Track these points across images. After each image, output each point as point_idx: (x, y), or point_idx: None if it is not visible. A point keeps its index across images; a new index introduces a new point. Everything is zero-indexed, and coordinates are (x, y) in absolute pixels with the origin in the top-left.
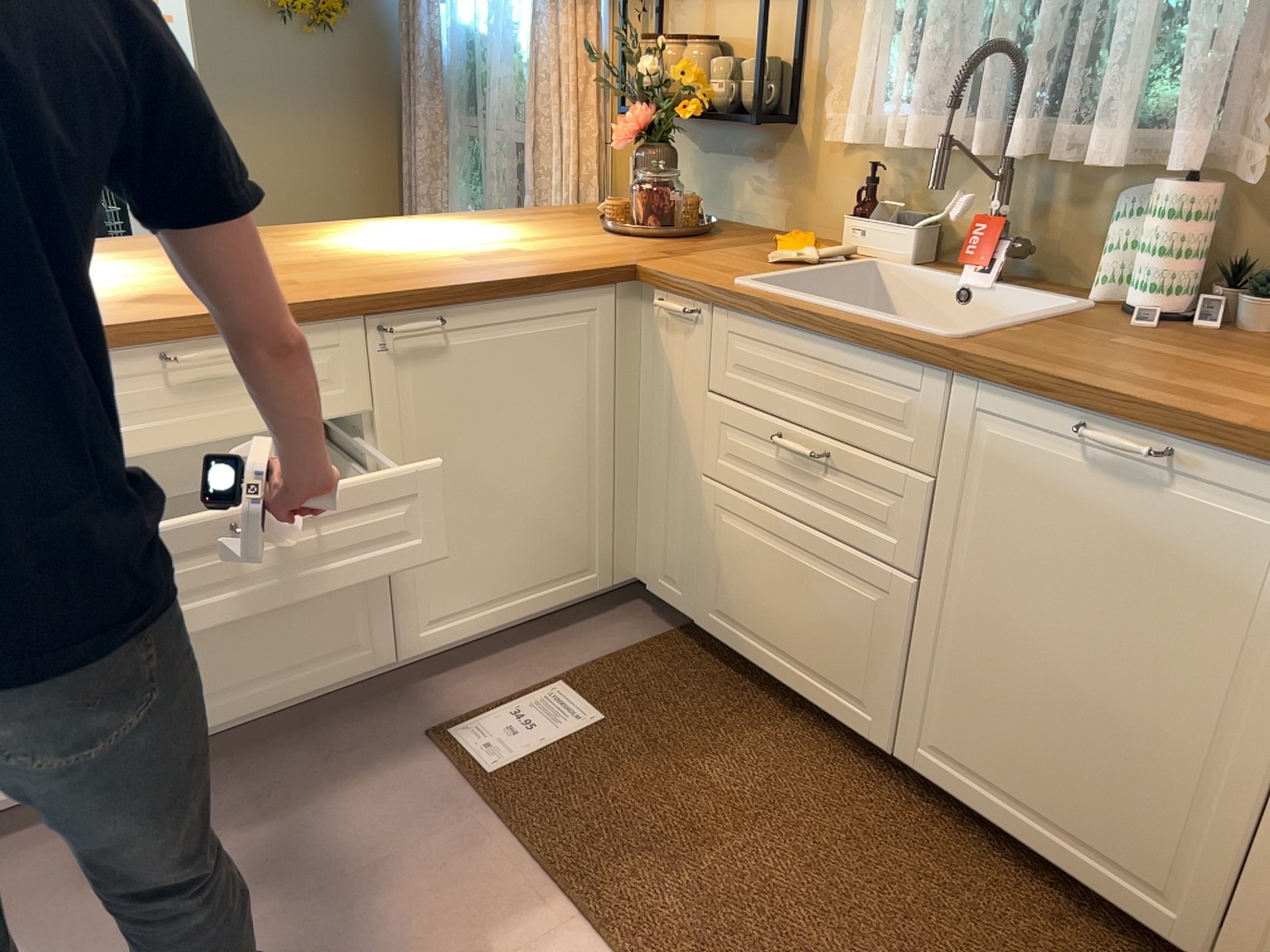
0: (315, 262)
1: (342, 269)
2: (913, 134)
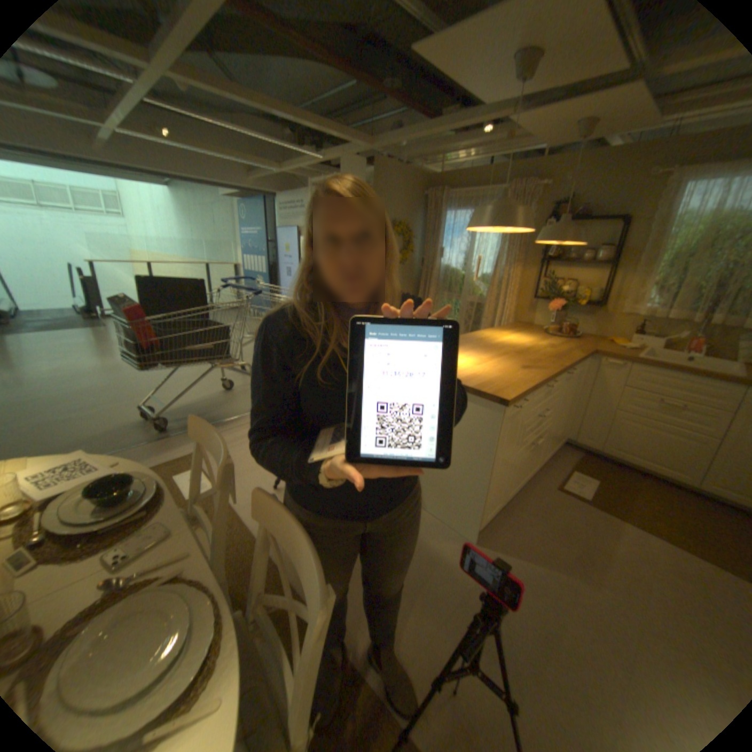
0: (519, 350)
1: (533, 353)
2: (674, 314)
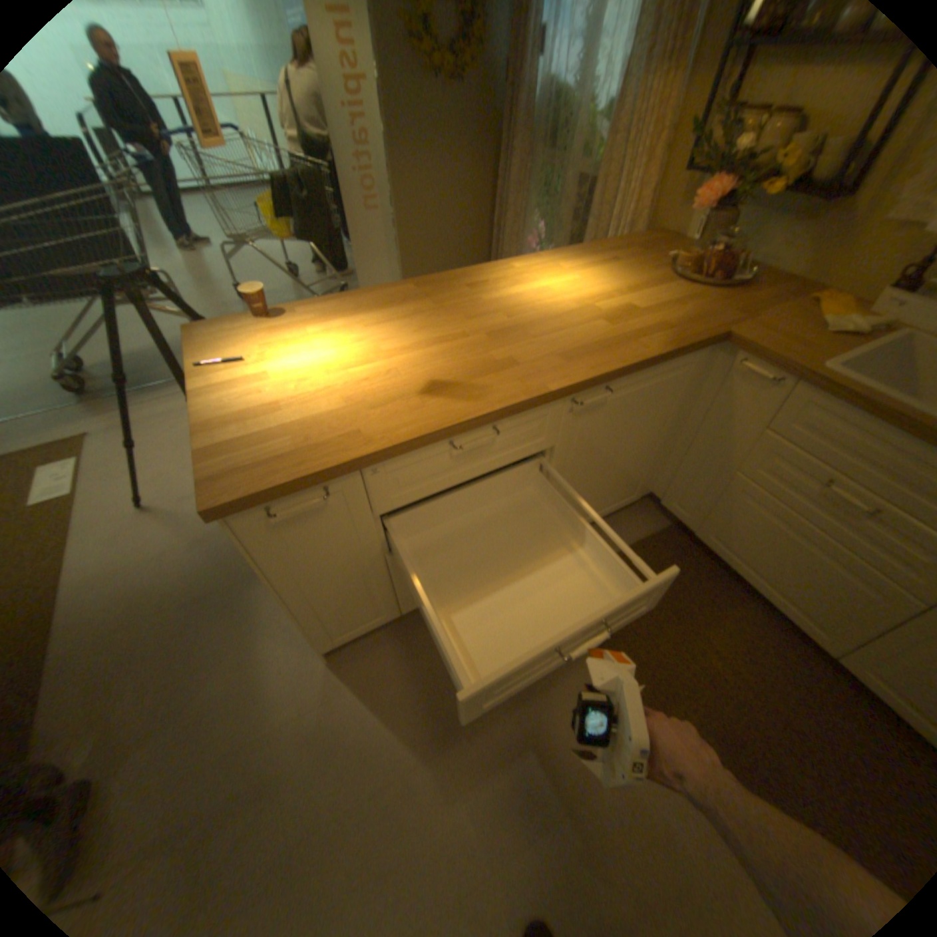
0: (511, 326)
1: (533, 337)
2: None
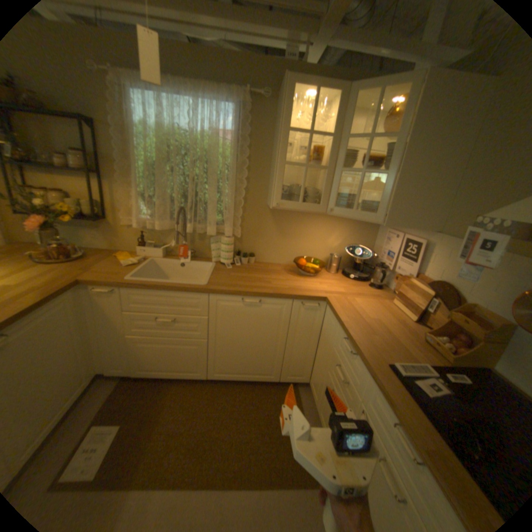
0: None
1: None
2: (158, 226)
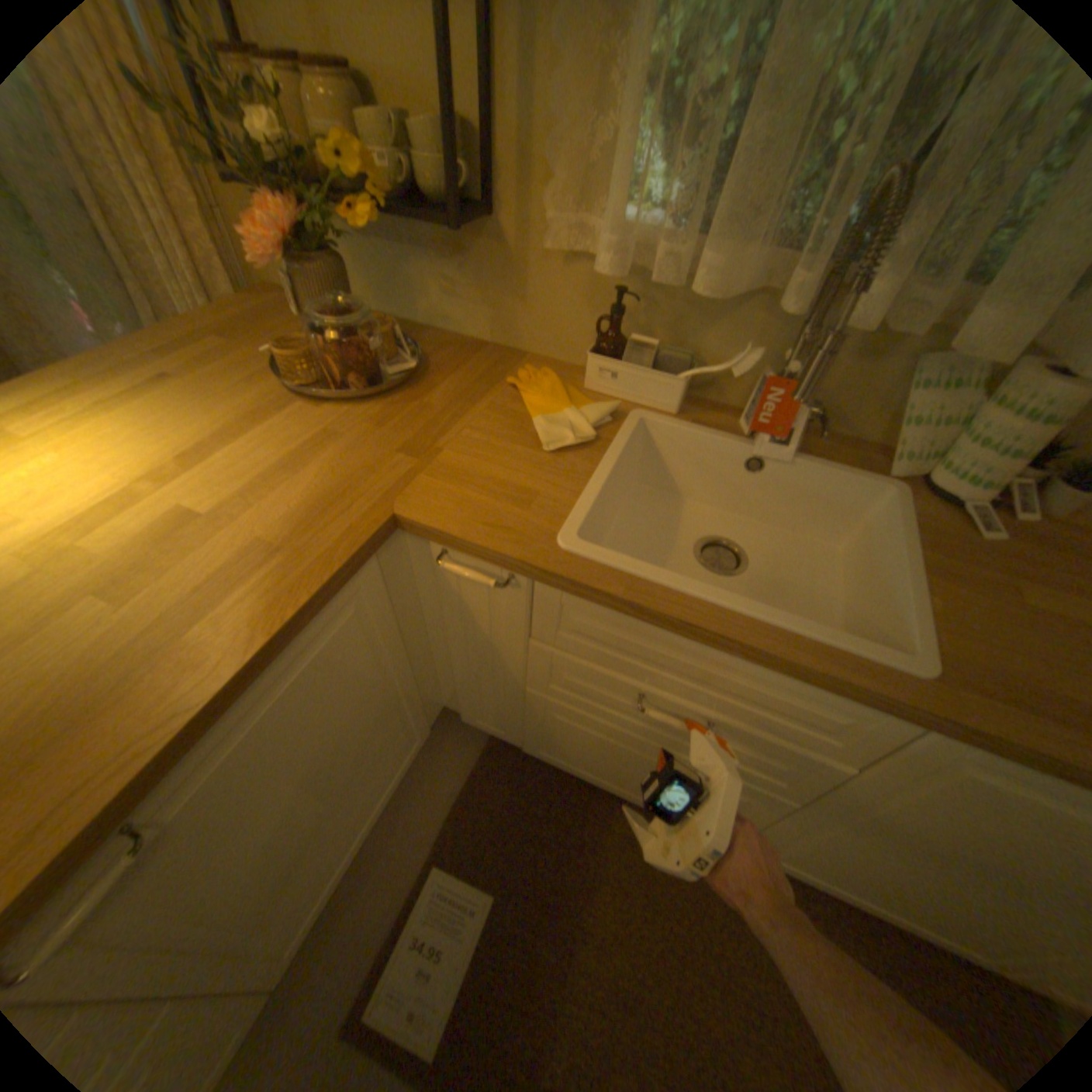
0: None
1: None
2: (717, 274)
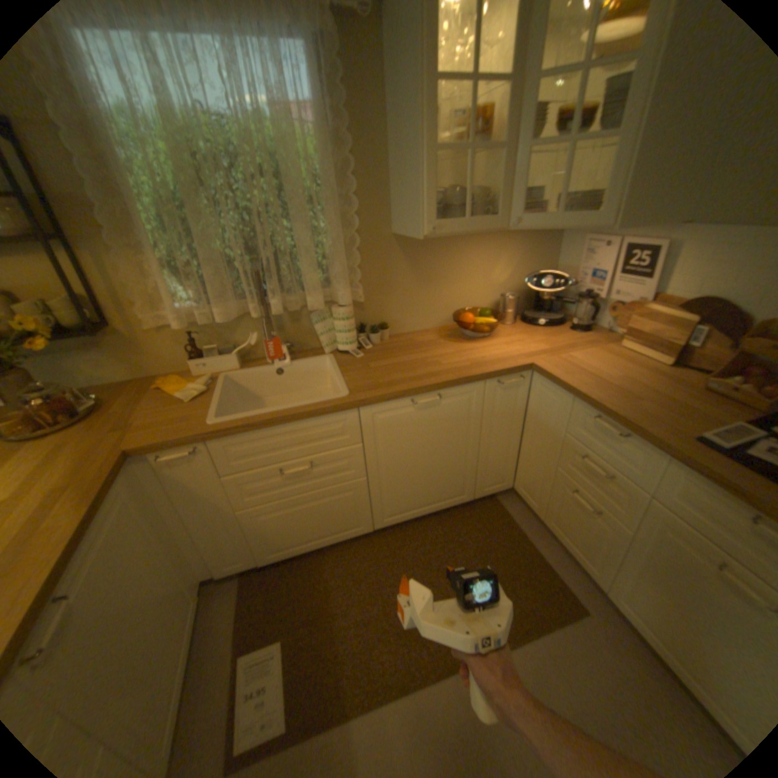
0: None
1: None
2: (222, 315)
